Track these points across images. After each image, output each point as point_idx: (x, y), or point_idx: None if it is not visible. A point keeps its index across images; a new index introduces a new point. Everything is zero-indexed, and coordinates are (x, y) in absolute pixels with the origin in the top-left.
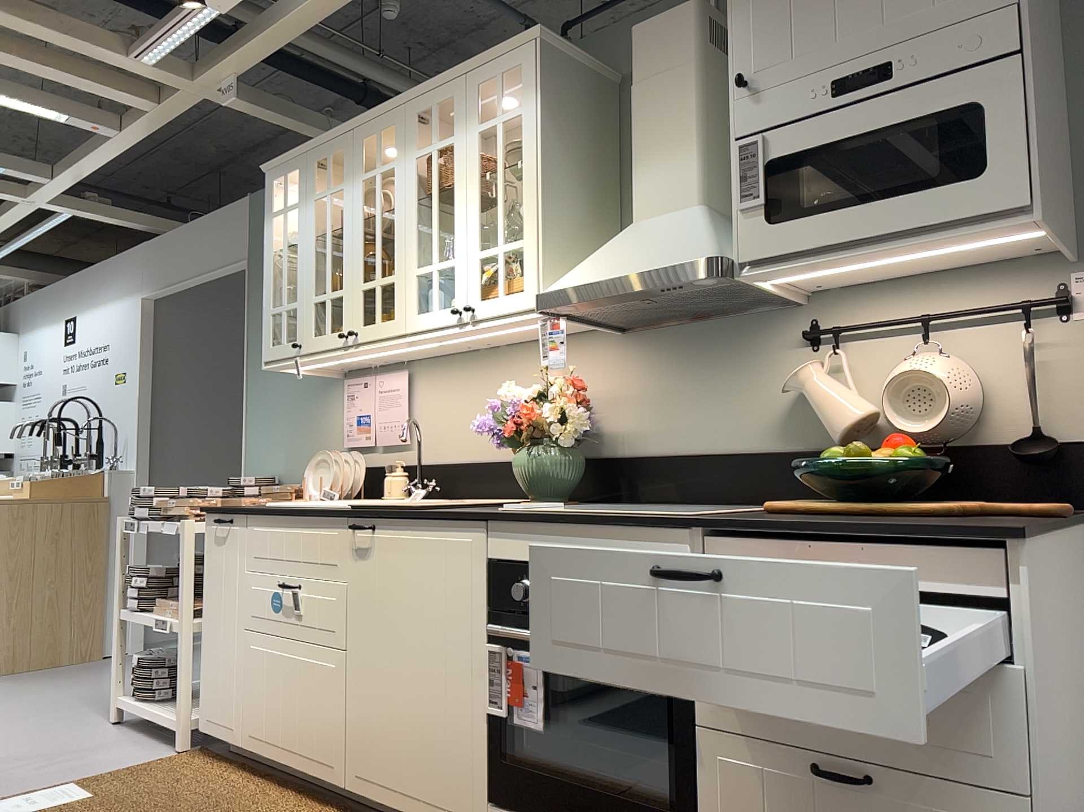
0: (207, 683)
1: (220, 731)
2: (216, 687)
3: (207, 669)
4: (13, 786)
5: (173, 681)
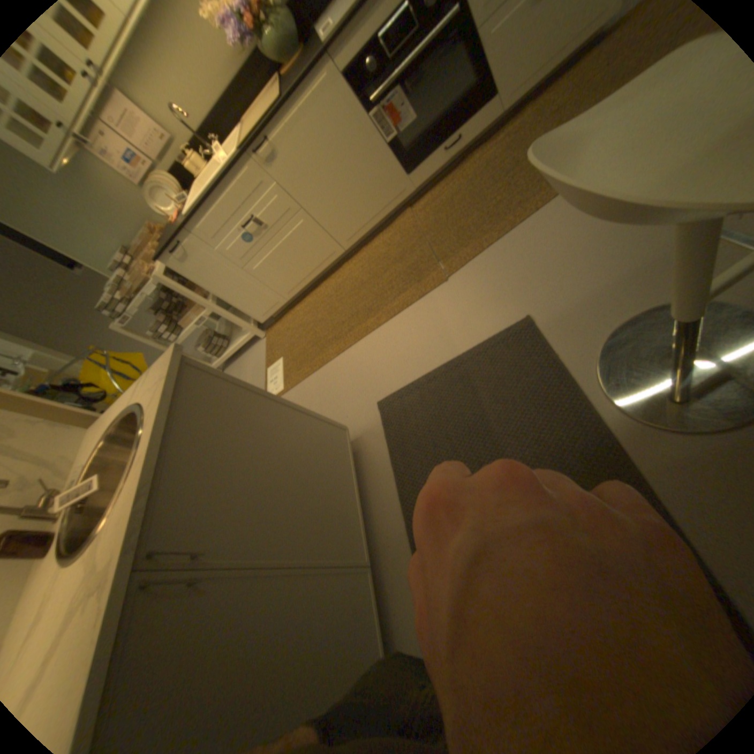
0: (249, 306)
1: (274, 309)
2: (255, 301)
3: (243, 303)
4: None
5: (222, 338)
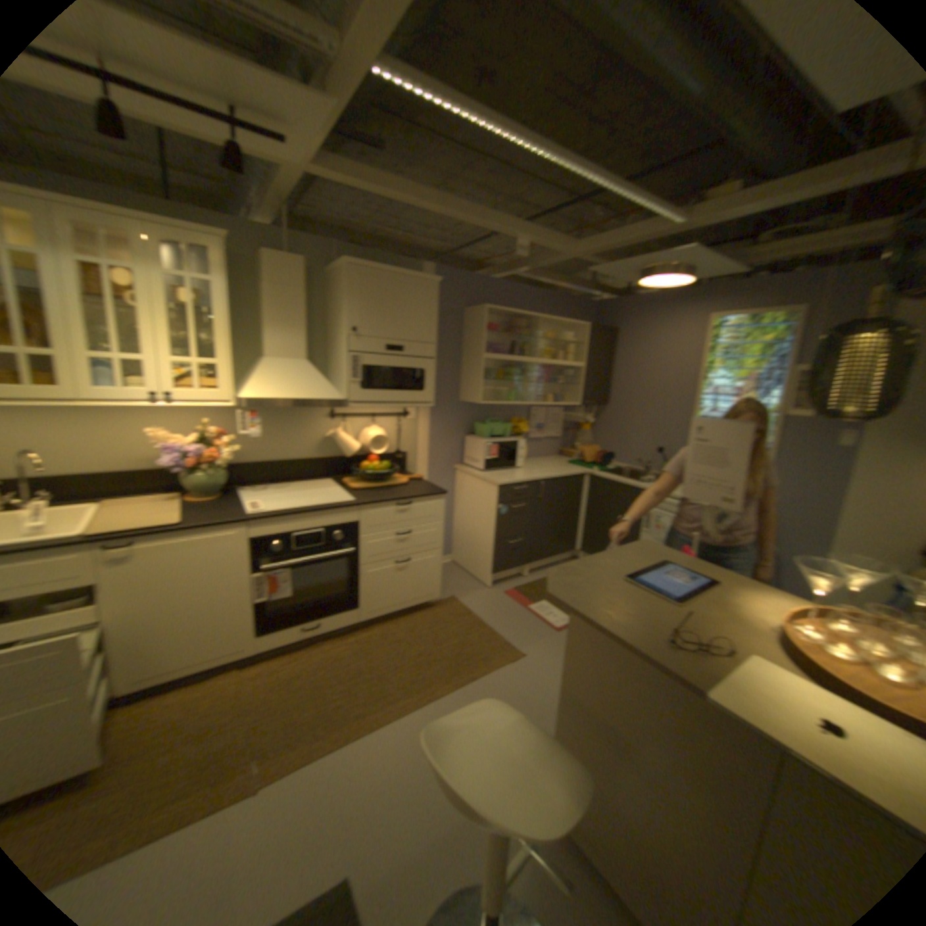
0: None
1: None
2: None
3: None
4: None
5: None
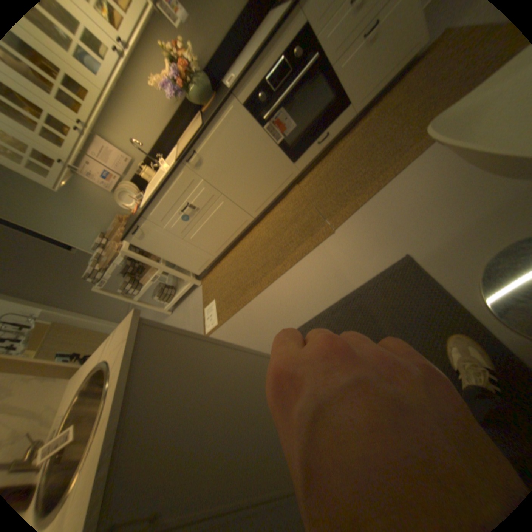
0: (189, 265)
1: (206, 265)
2: (192, 261)
3: (184, 263)
4: (197, 327)
5: (170, 289)
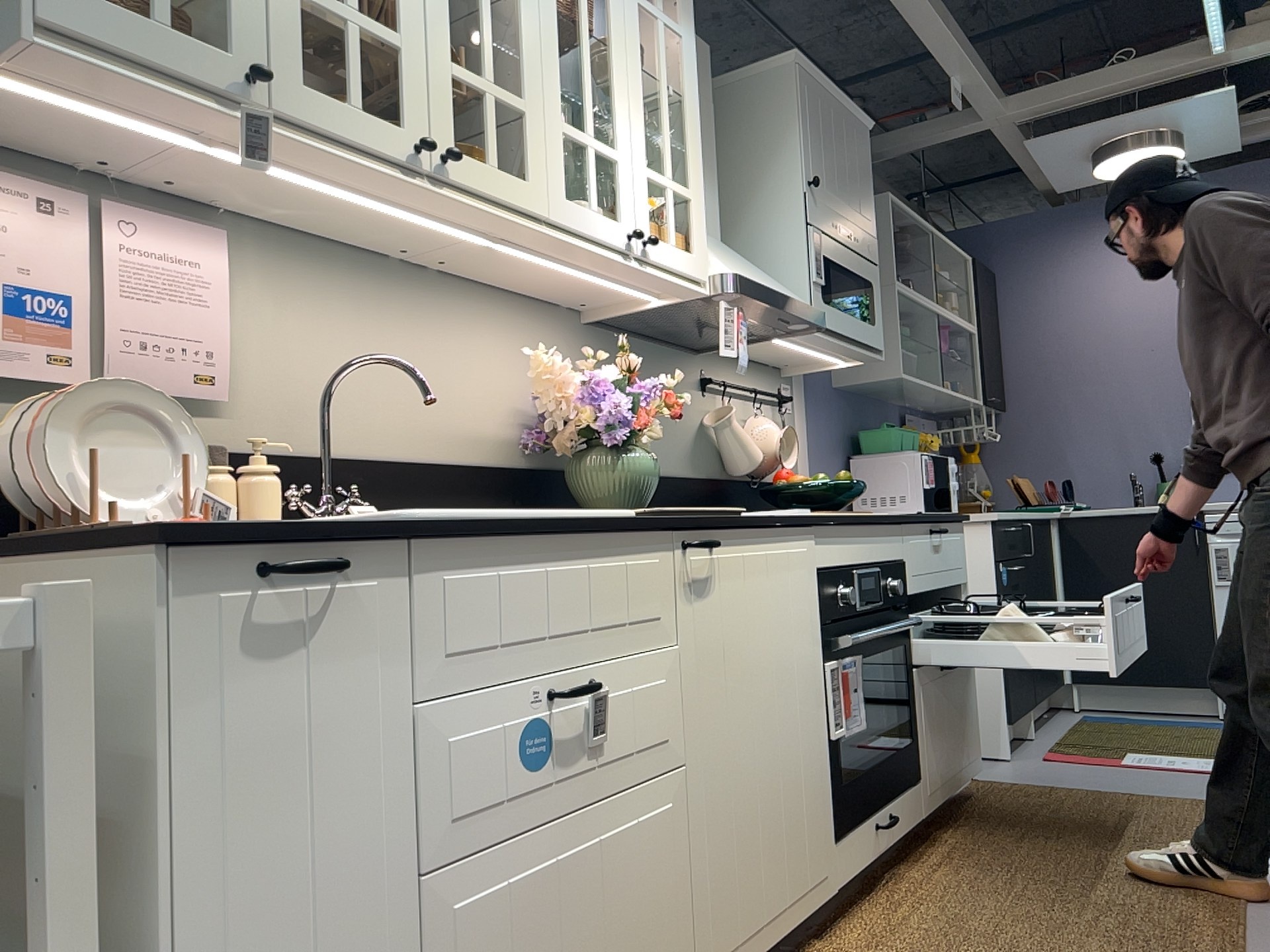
0: None
1: None
2: None
3: None
4: None
5: None
